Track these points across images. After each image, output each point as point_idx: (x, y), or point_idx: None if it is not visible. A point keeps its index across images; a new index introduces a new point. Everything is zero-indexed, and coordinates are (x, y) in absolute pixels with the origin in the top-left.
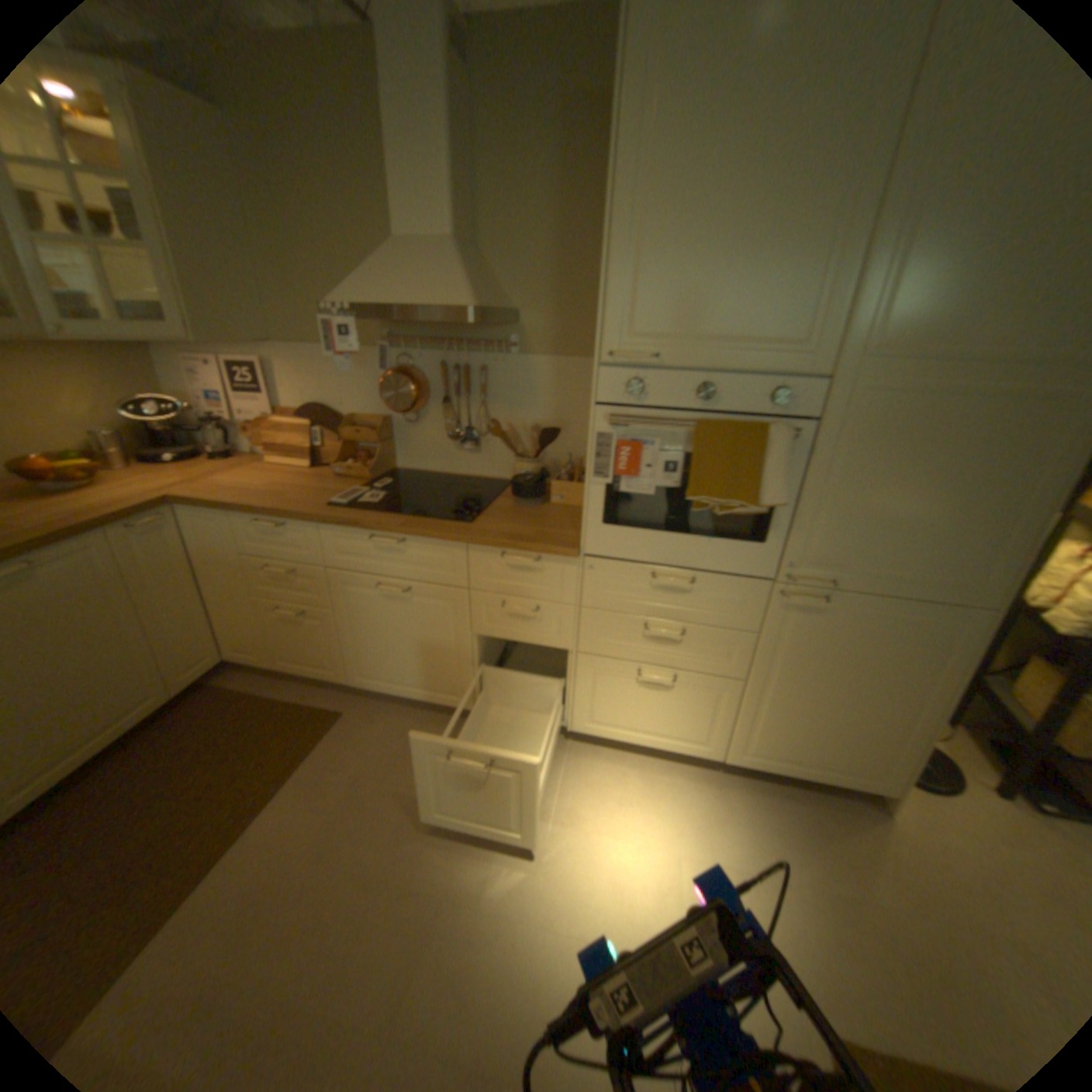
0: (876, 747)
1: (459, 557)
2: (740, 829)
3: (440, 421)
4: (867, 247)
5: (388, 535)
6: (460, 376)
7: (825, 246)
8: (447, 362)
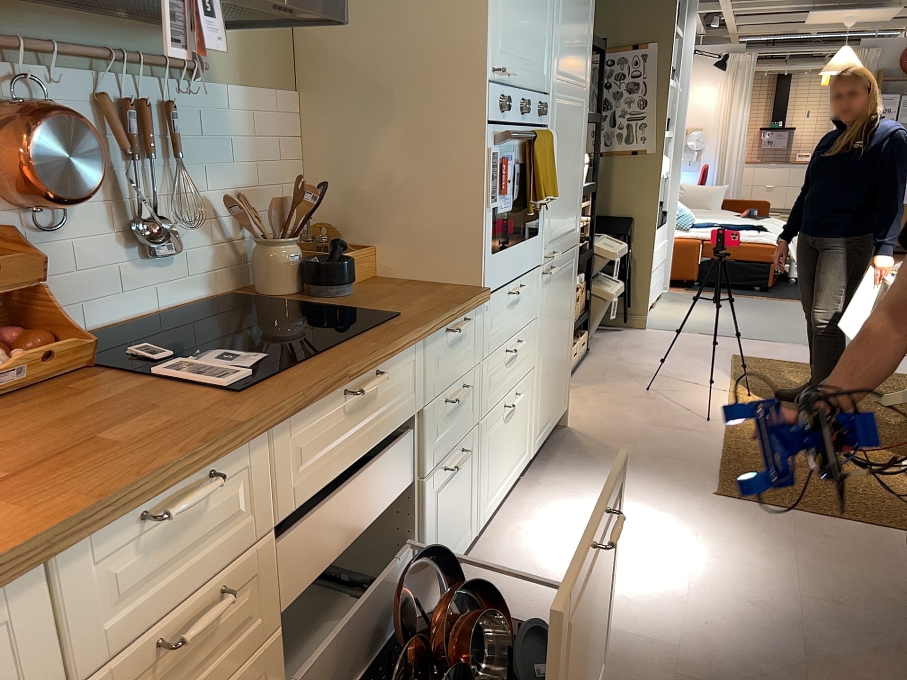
0: (562, 374)
1: (418, 363)
2: (577, 483)
3: (106, 218)
4: (553, 10)
5: (360, 380)
6: (142, 124)
7: (546, 6)
8: (110, 99)
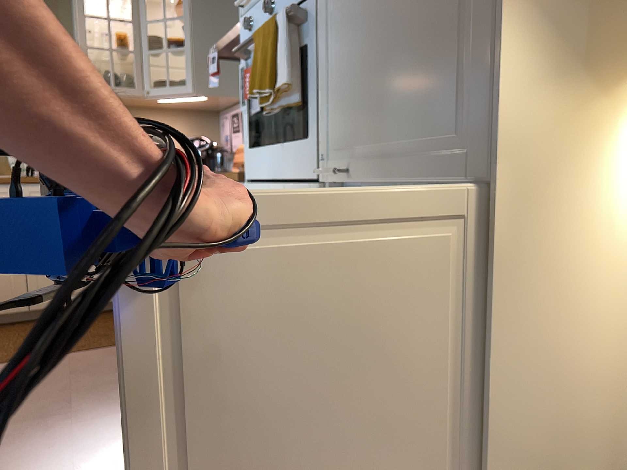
0: None
1: None
2: None
3: None
4: None
5: None
6: None
7: None
8: None
